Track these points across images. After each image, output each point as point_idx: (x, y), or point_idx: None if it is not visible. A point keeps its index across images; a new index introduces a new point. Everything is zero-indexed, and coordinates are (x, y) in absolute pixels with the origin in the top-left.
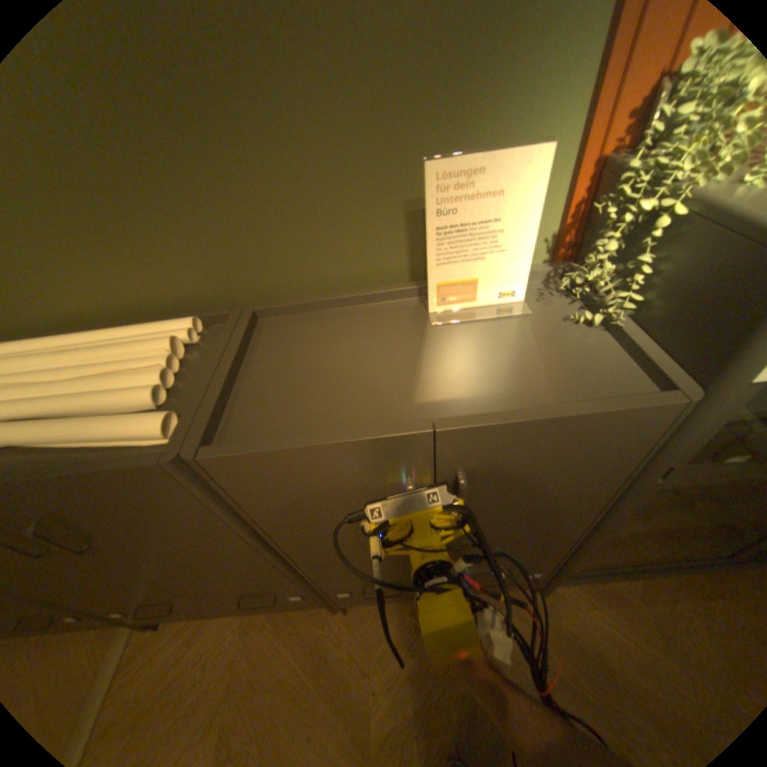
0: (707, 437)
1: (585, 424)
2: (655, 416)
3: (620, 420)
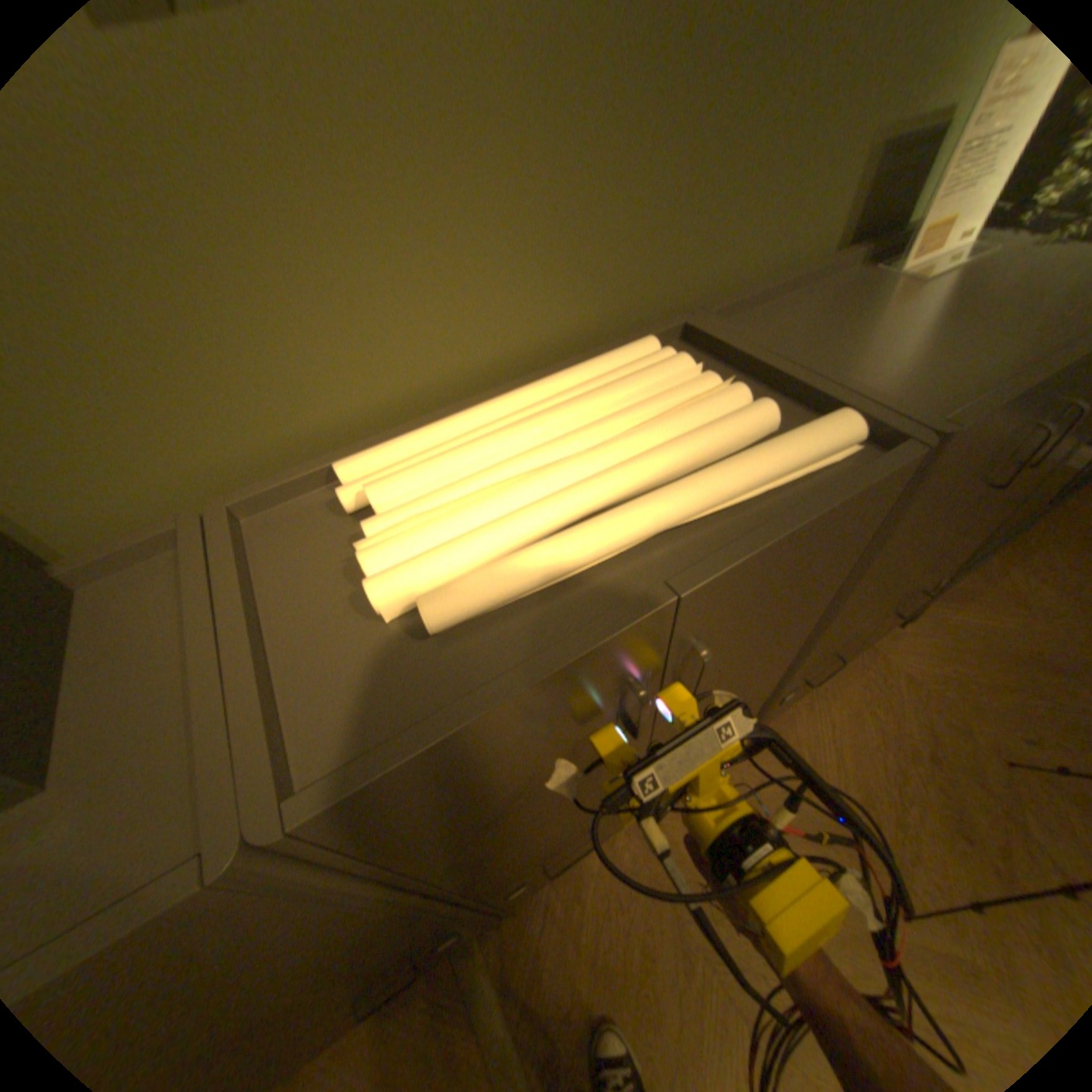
0: None
1: None
2: None
3: None
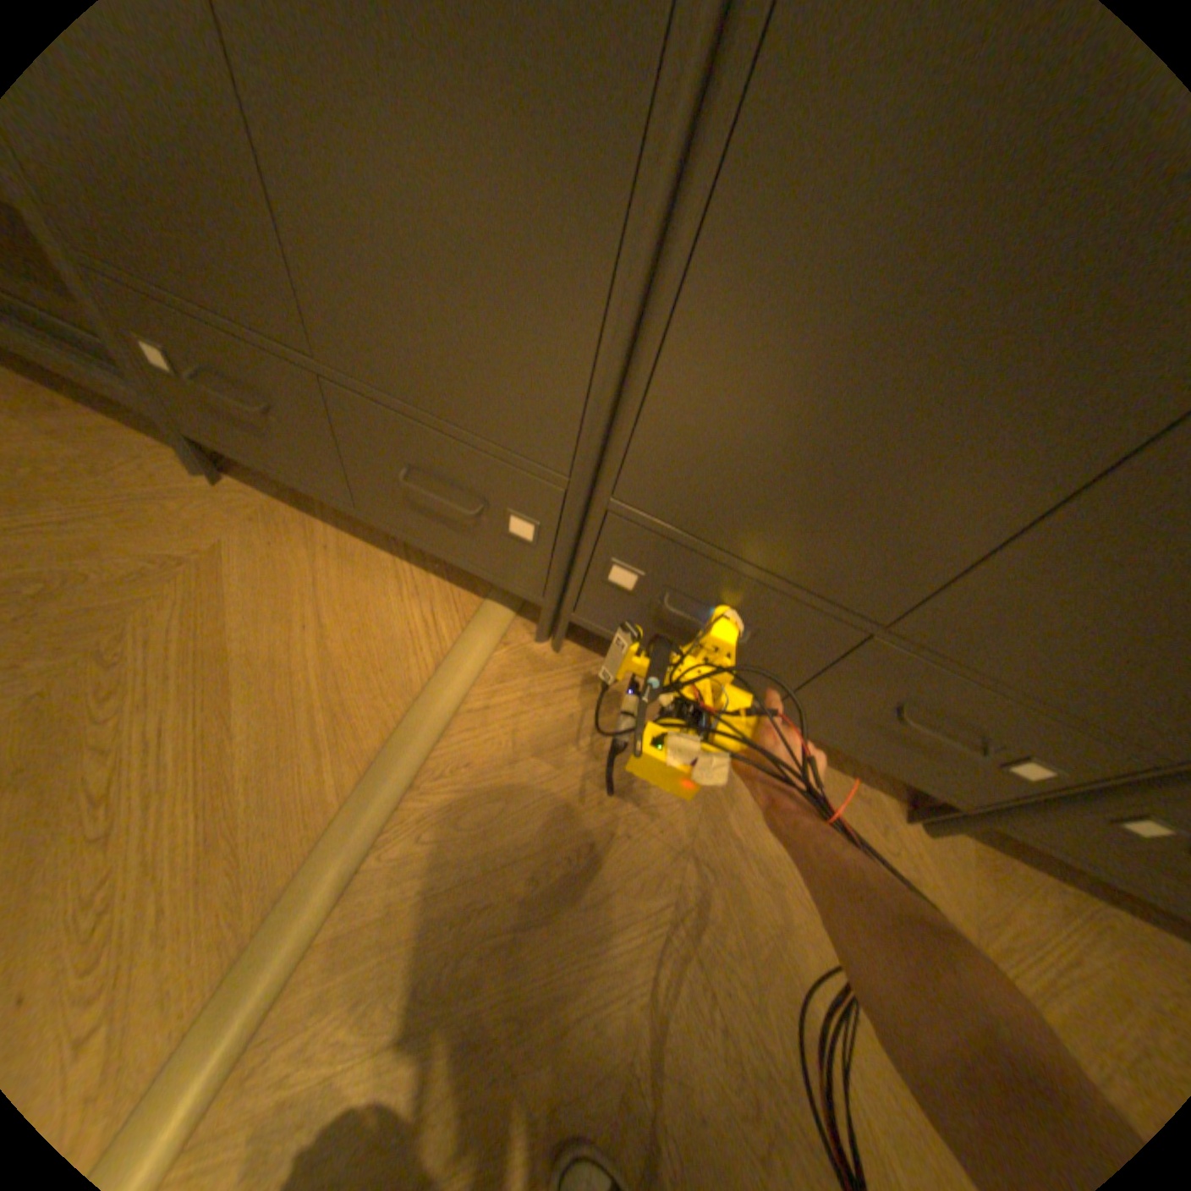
0: None
1: None
2: None
3: None
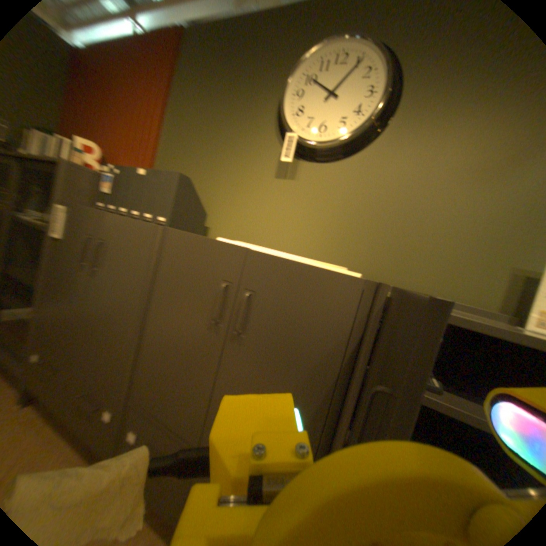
0: None
1: None
2: None
3: None
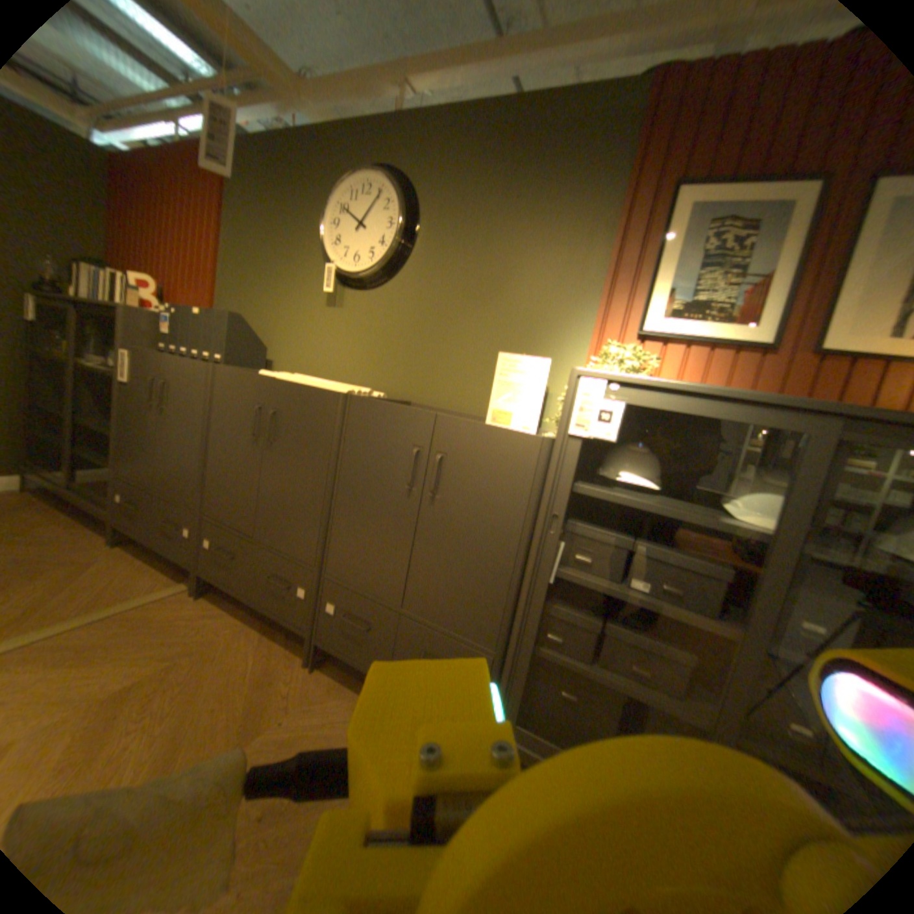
0: (569, 482)
1: (499, 433)
2: (531, 440)
3: (515, 436)
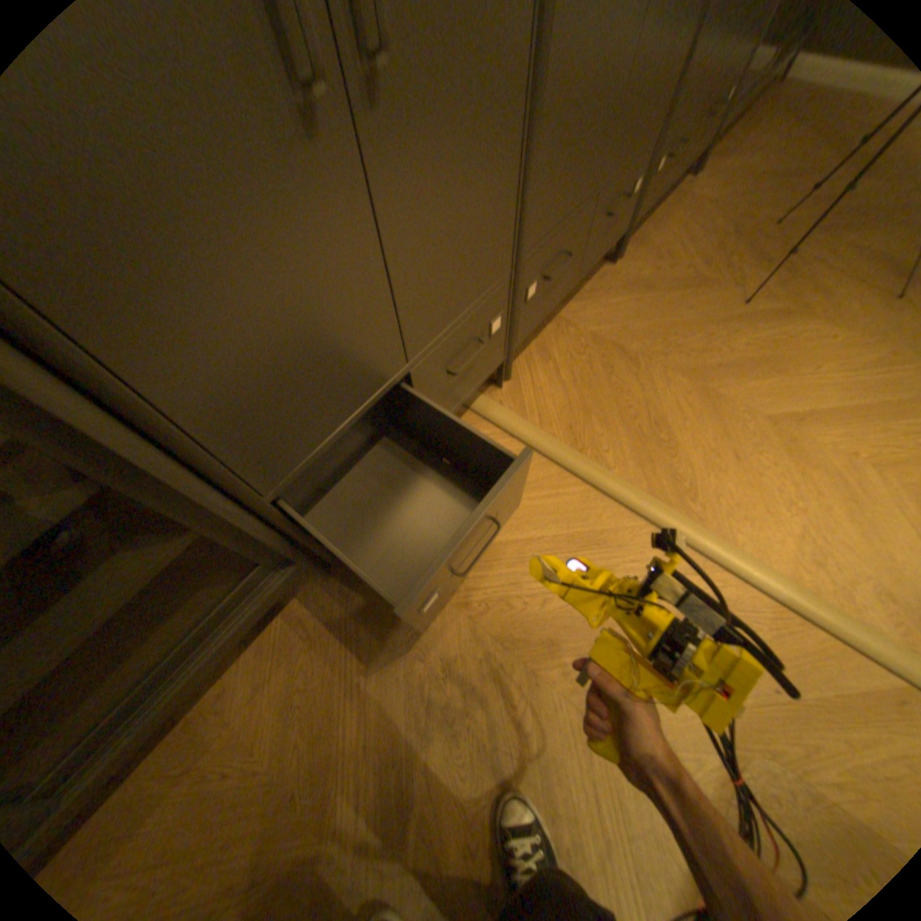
0: None
1: None
2: None
3: None
